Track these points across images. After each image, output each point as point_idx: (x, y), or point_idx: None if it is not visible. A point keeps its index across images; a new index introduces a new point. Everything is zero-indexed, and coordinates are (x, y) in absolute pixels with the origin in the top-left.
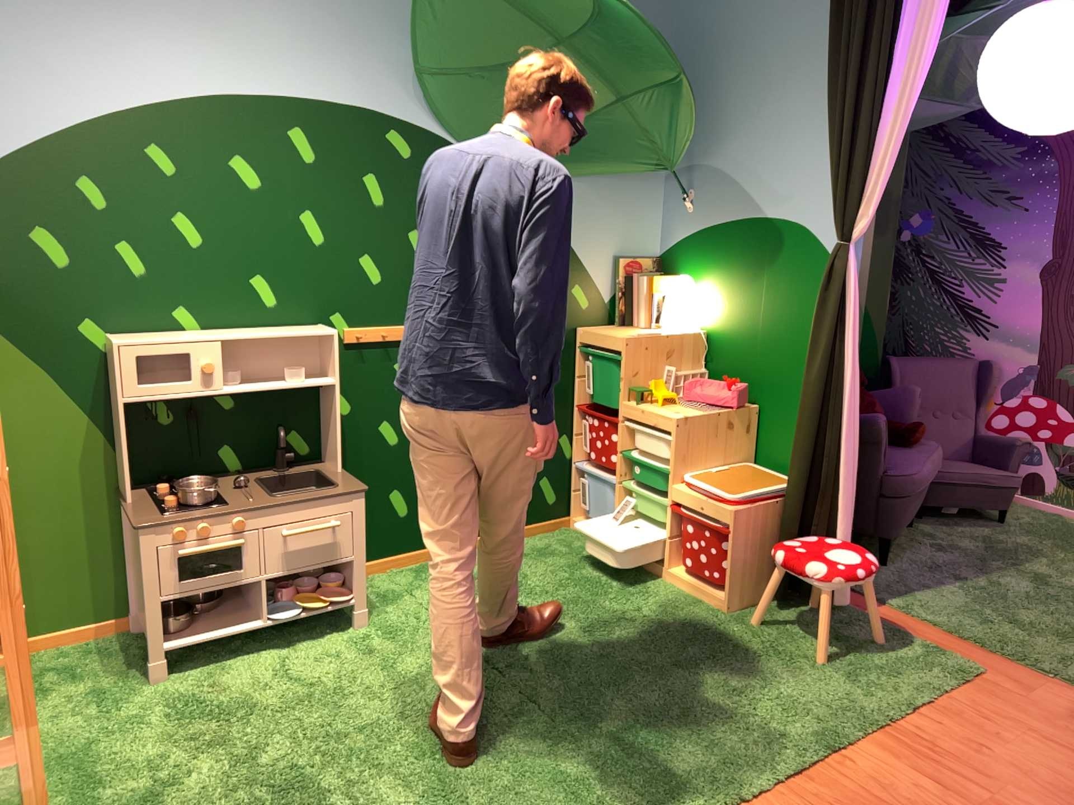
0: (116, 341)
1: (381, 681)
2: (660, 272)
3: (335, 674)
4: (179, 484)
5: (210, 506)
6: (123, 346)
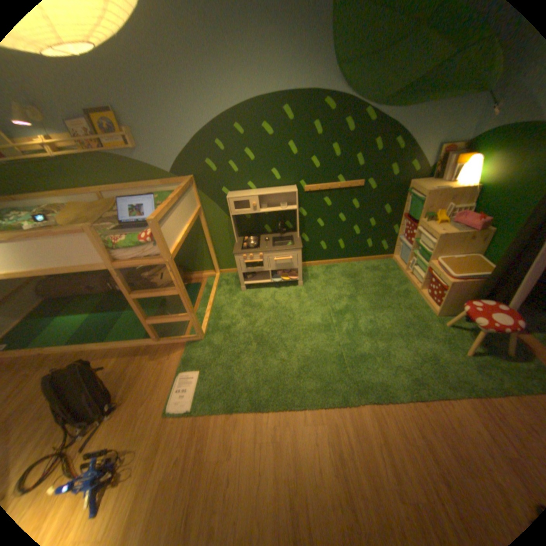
0: (227, 197)
1: (297, 308)
2: (467, 150)
3: (285, 302)
4: (252, 236)
5: (254, 249)
6: (228, 199)
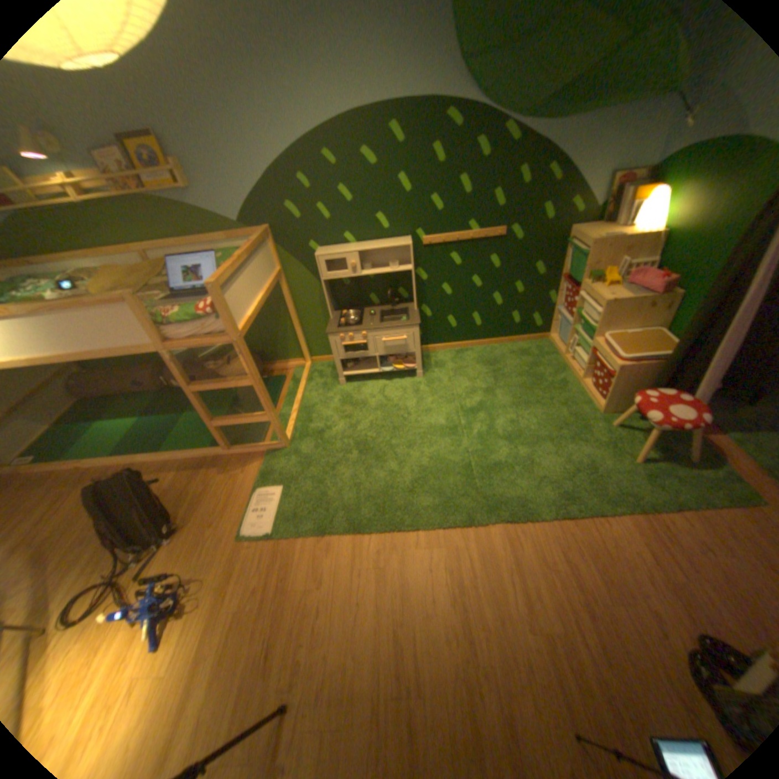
0: (315, 254)
1: (413, 407)
2: (651, 180)
3: (398, 398)
4: (353, 310)
5: (355, 326)
6: (317, 257)
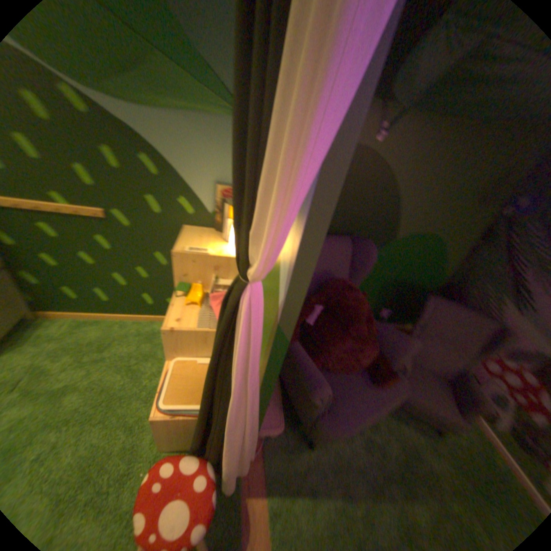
0: None
1: None
2: None
3: None
4: None
5: None
6: None
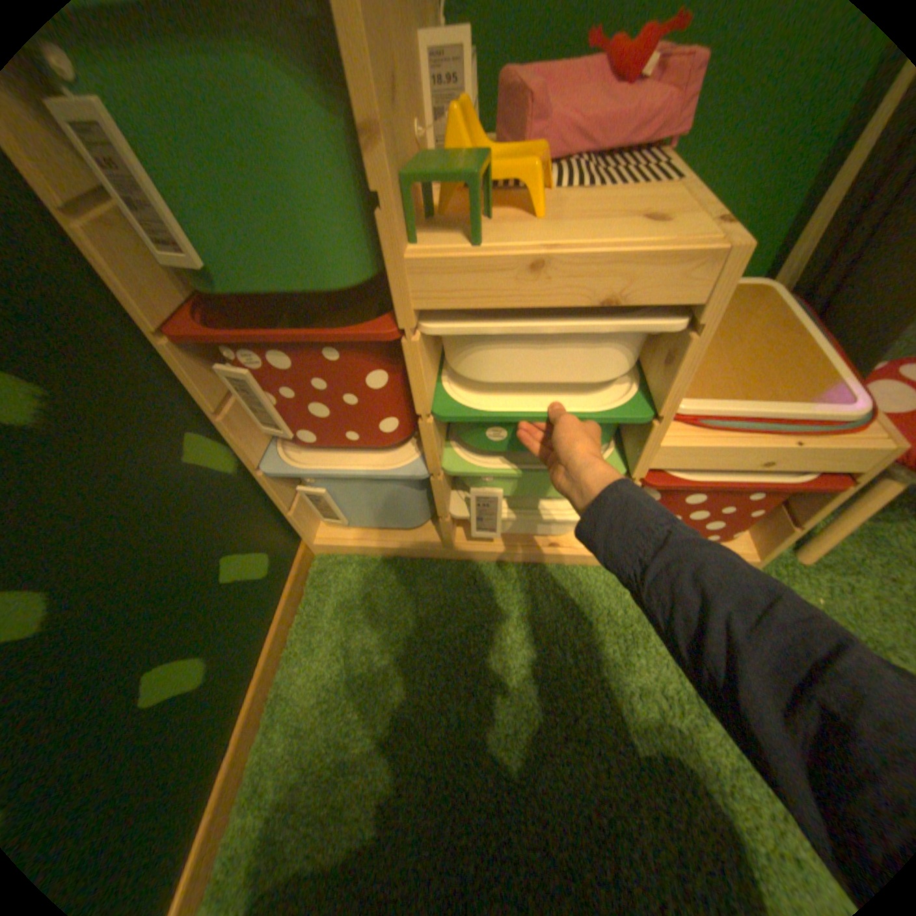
0: None
1: None
2: None
3: None
4: None
5: None
6: None
